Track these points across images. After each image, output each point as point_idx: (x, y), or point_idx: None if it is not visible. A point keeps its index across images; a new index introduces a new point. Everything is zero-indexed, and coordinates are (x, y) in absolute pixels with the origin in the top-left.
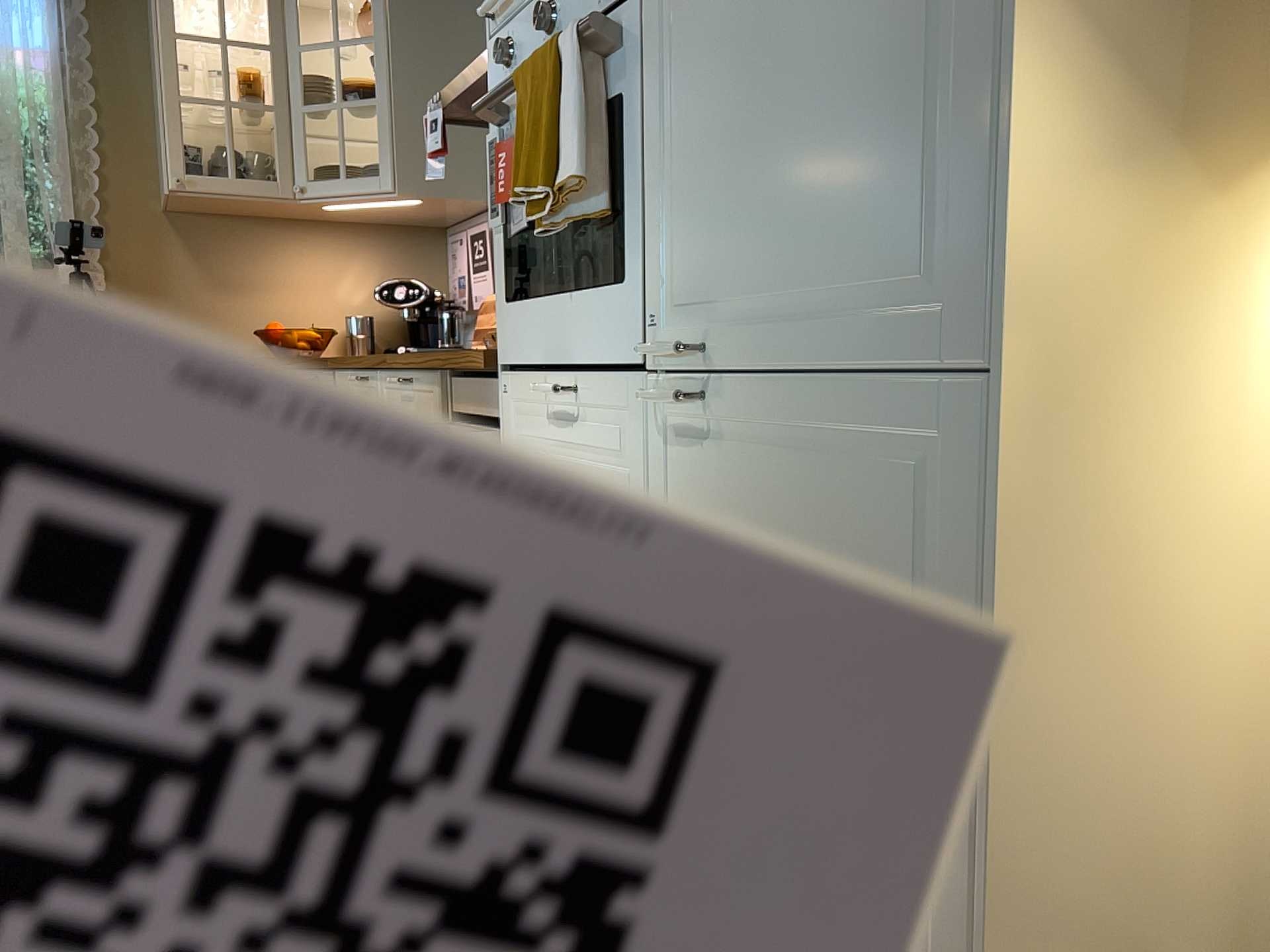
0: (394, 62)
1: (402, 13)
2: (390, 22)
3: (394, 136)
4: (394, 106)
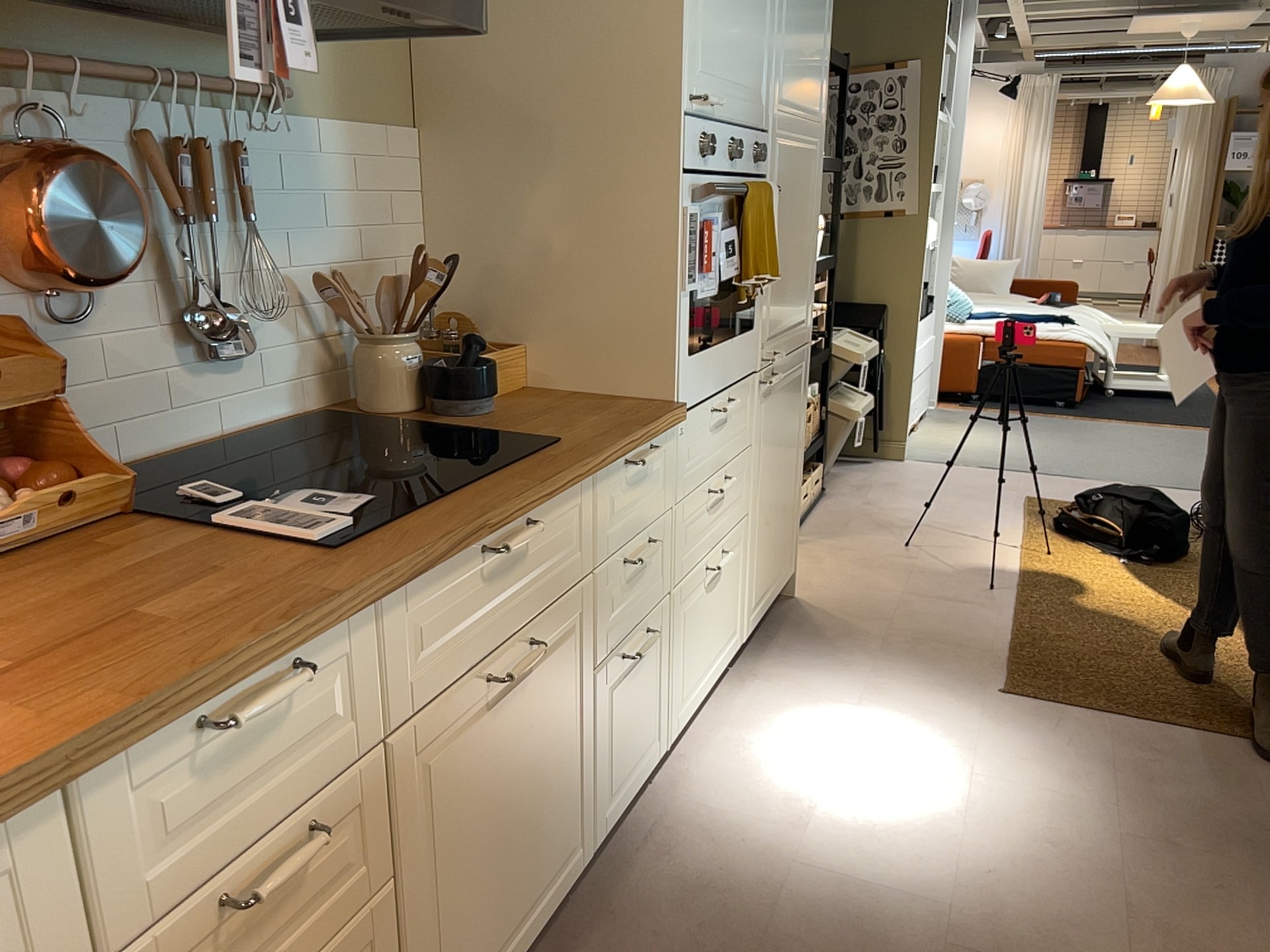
0: None
1: None
2: None
3: None
4: None
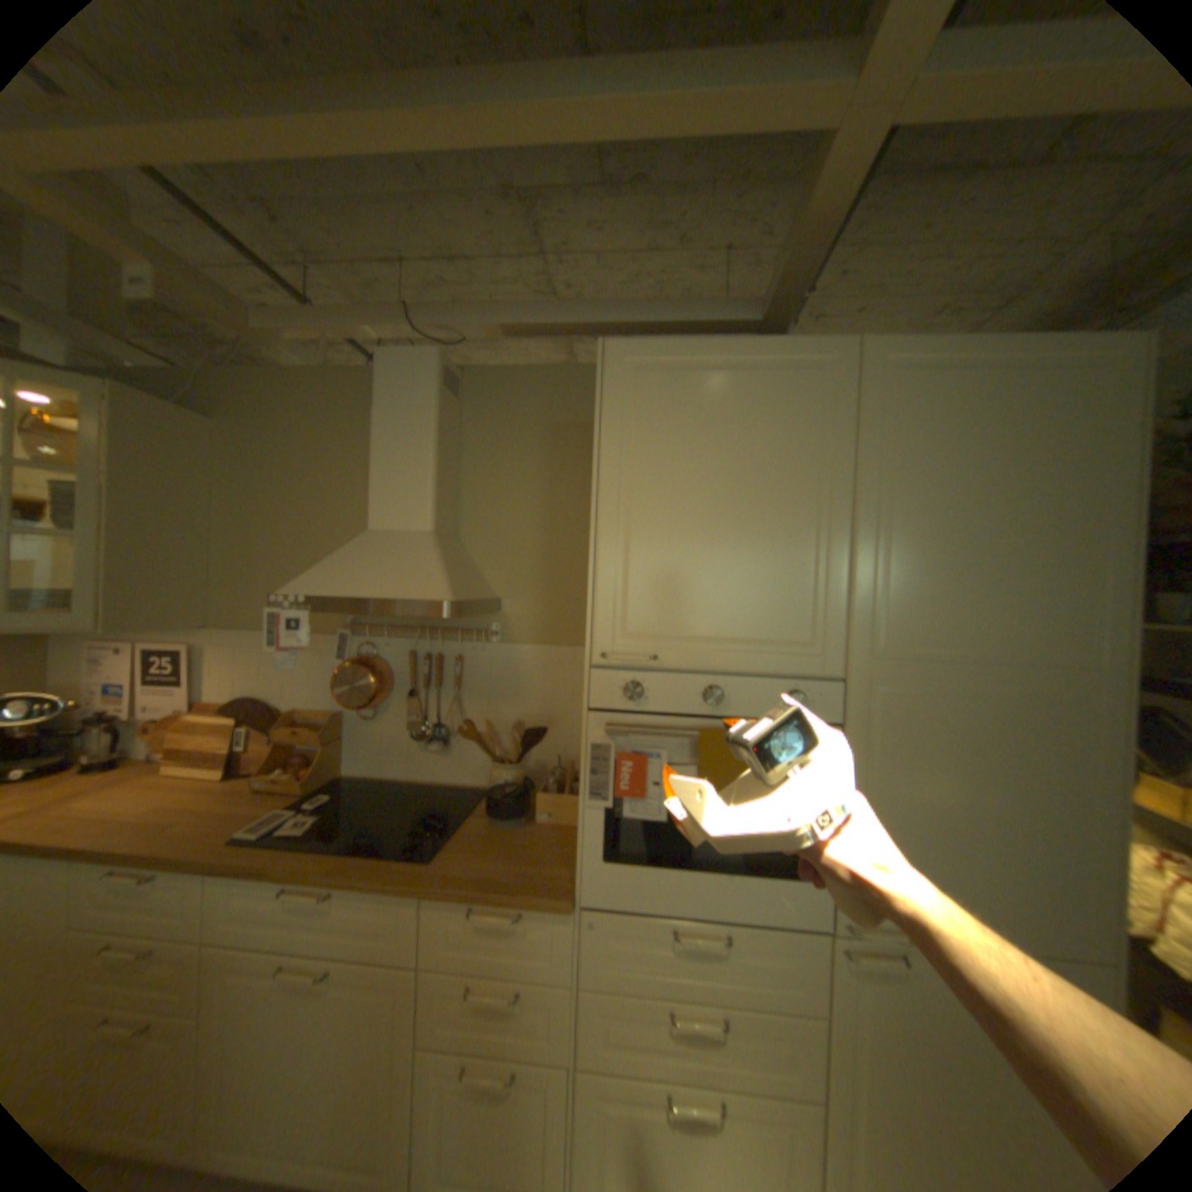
0: (99, 497)
1: (120, 453)
2: (101, 457)
3: (102, 574)
4: (99, 542)
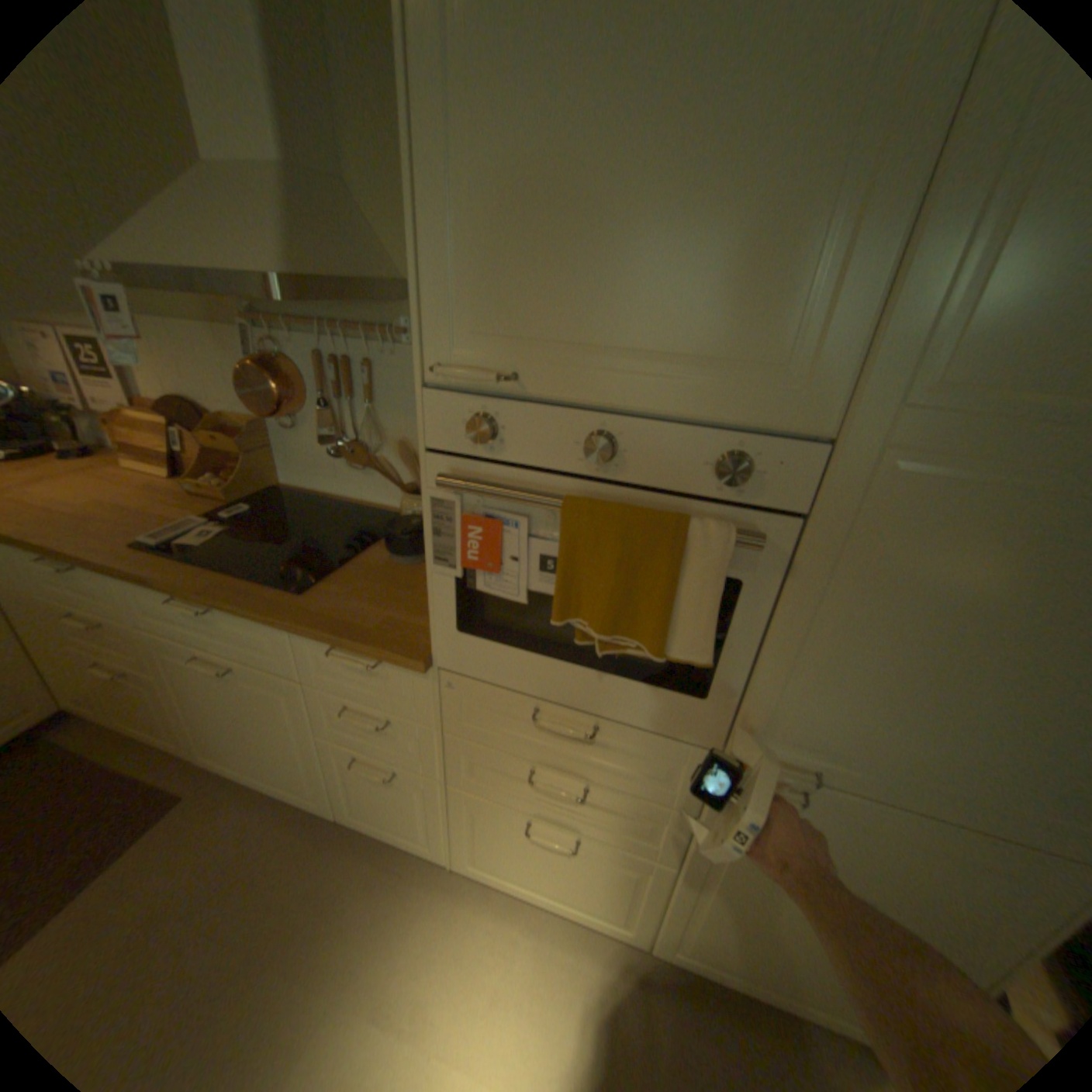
0: None
1: None
2: None
3: None
4: None
